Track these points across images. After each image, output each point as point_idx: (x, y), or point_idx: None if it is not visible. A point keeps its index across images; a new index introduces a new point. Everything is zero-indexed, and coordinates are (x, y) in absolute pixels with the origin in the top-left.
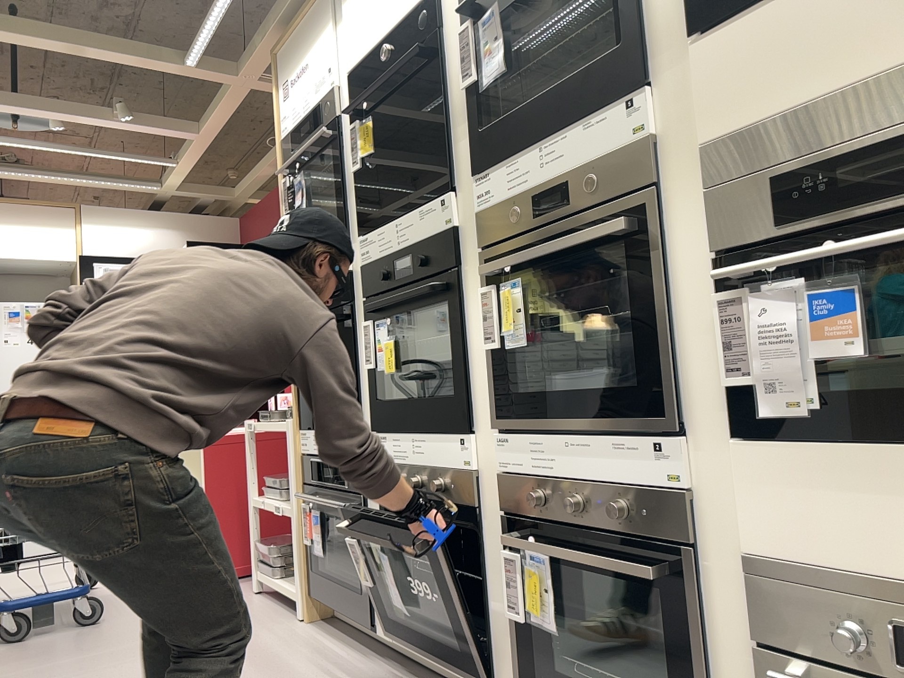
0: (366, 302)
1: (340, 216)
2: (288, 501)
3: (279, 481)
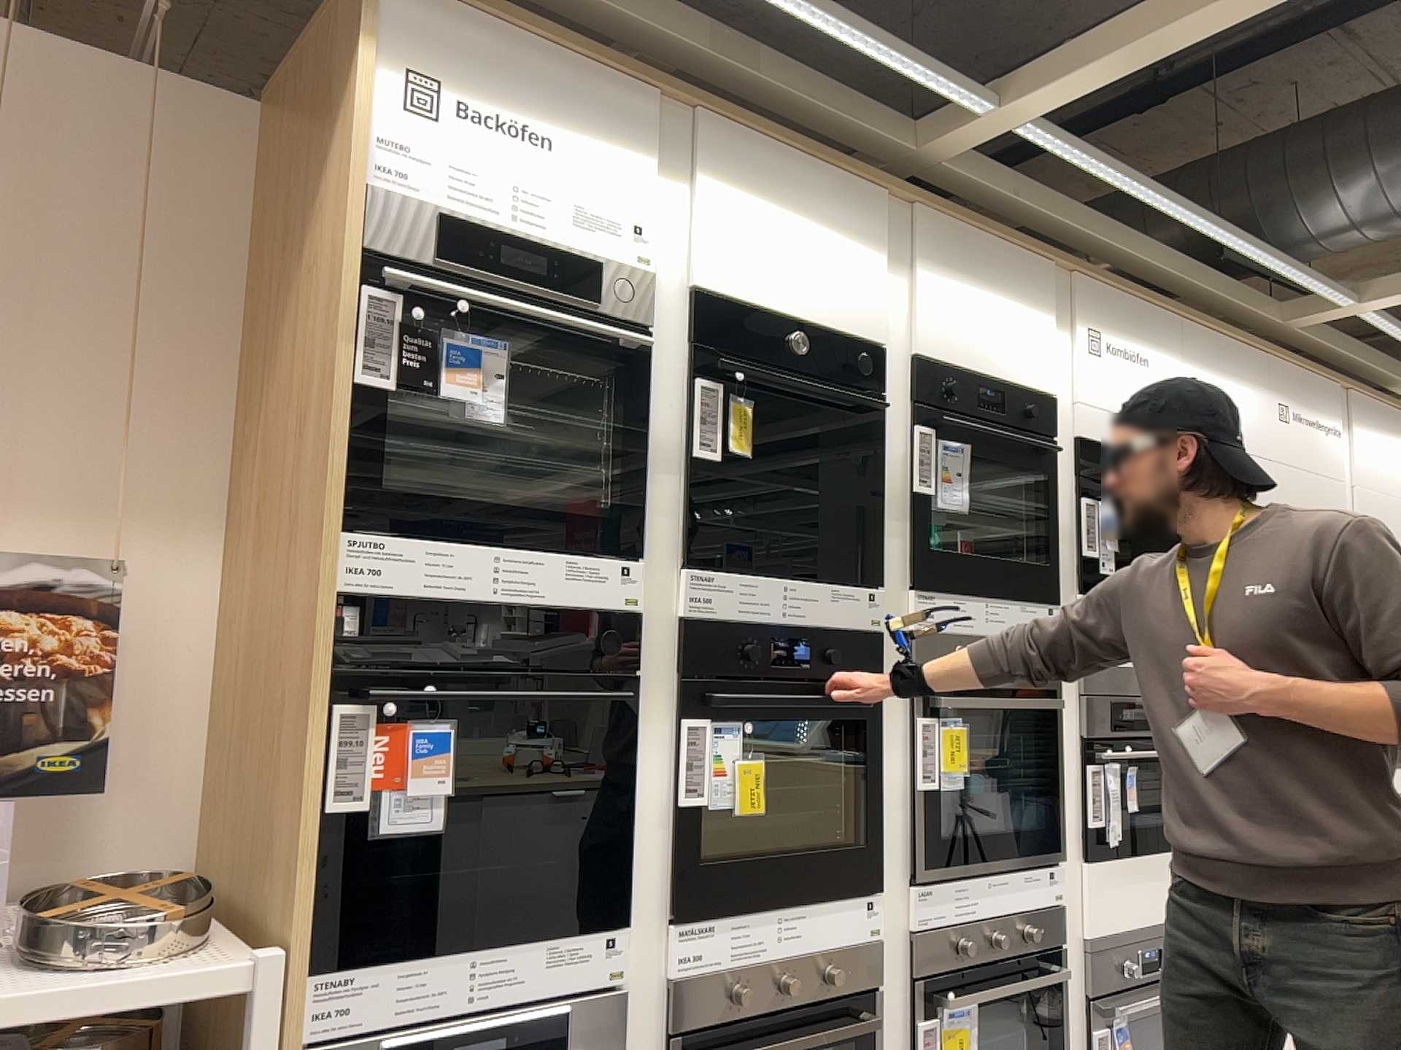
0: (690, 677)
1: (636, 507)
2: None
3: None
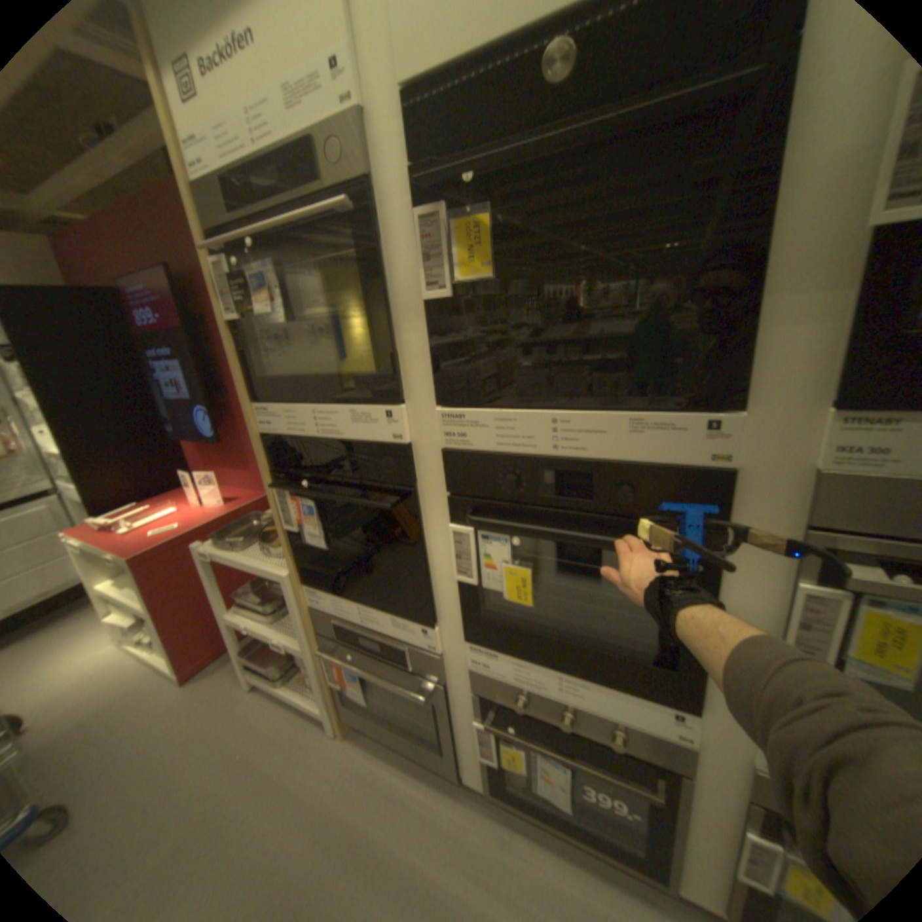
0: (456, 499)
1: (384, 360)
2: (279, 626)
3: (262, 609)
